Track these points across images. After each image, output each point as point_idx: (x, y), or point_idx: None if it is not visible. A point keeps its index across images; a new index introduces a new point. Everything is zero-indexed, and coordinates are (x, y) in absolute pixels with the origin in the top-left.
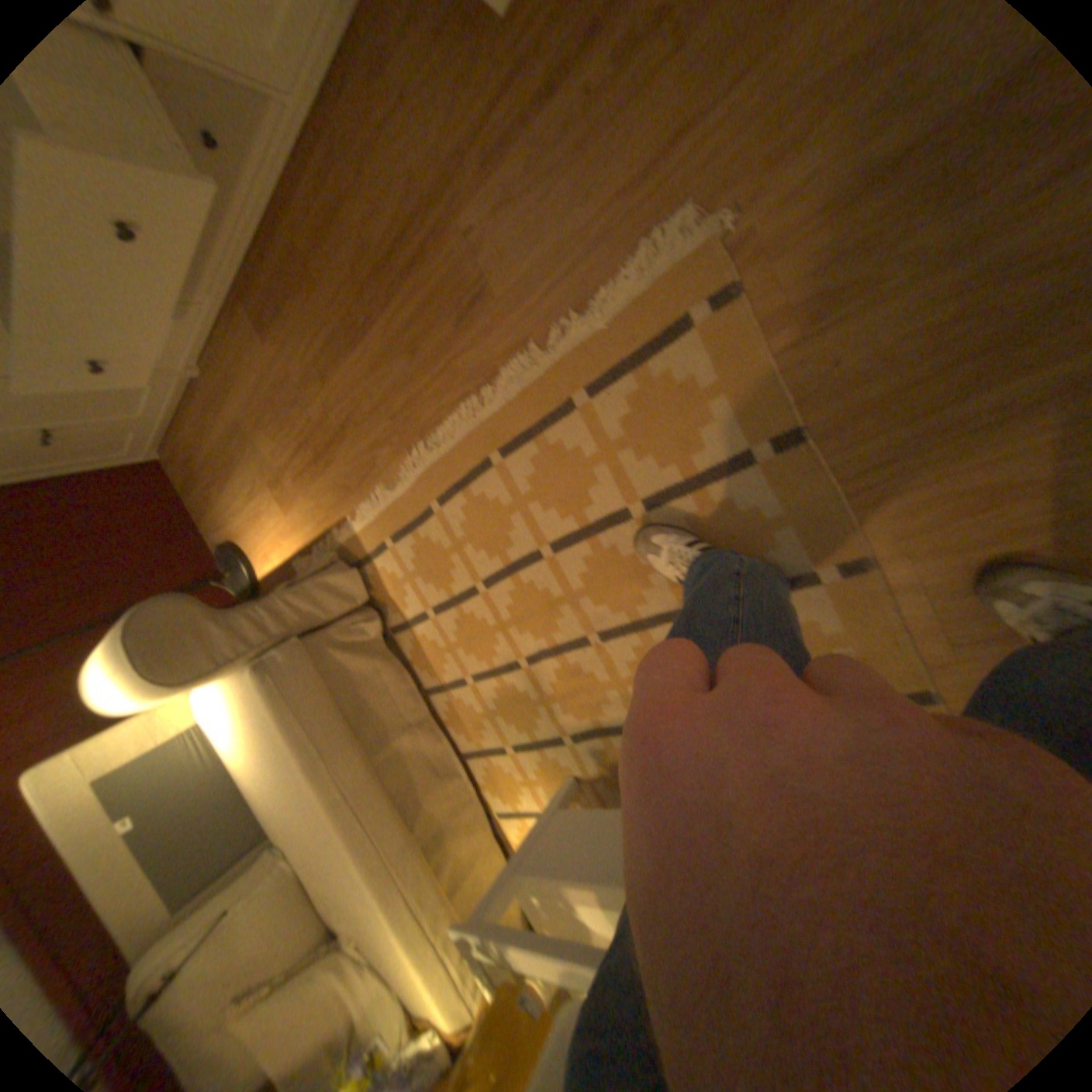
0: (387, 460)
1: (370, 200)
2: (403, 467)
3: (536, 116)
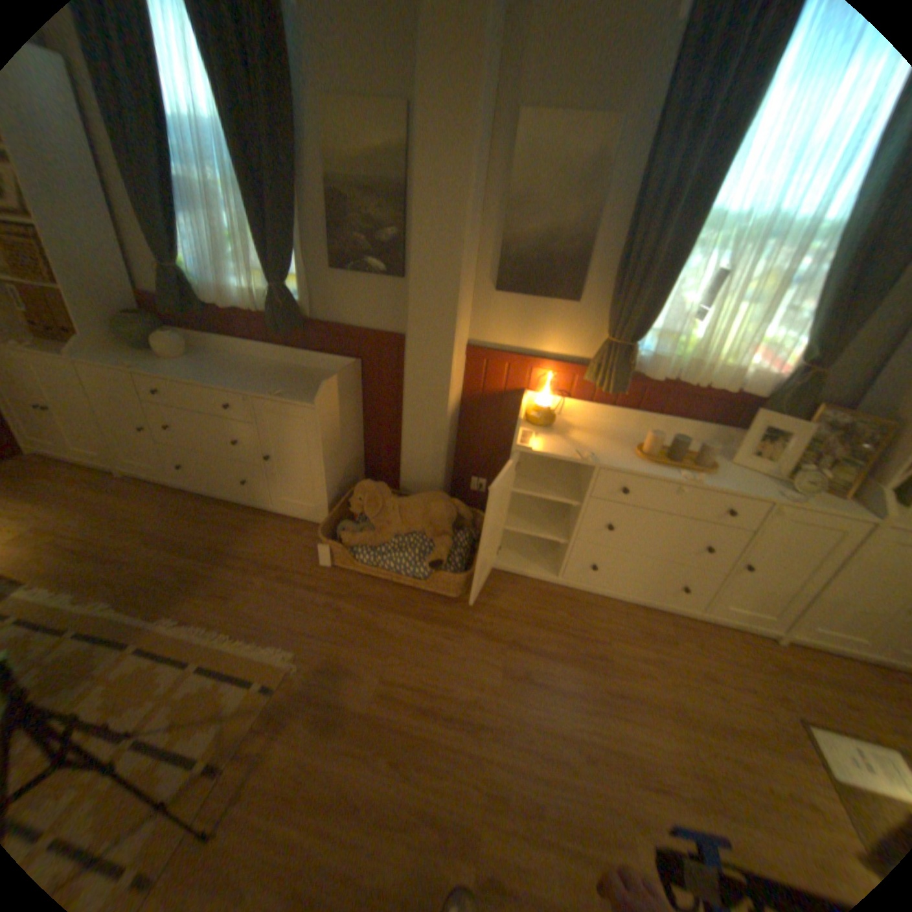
0: (96, 596)
1: (247, 543)
2: (95, 607)
3: (299, 590)
